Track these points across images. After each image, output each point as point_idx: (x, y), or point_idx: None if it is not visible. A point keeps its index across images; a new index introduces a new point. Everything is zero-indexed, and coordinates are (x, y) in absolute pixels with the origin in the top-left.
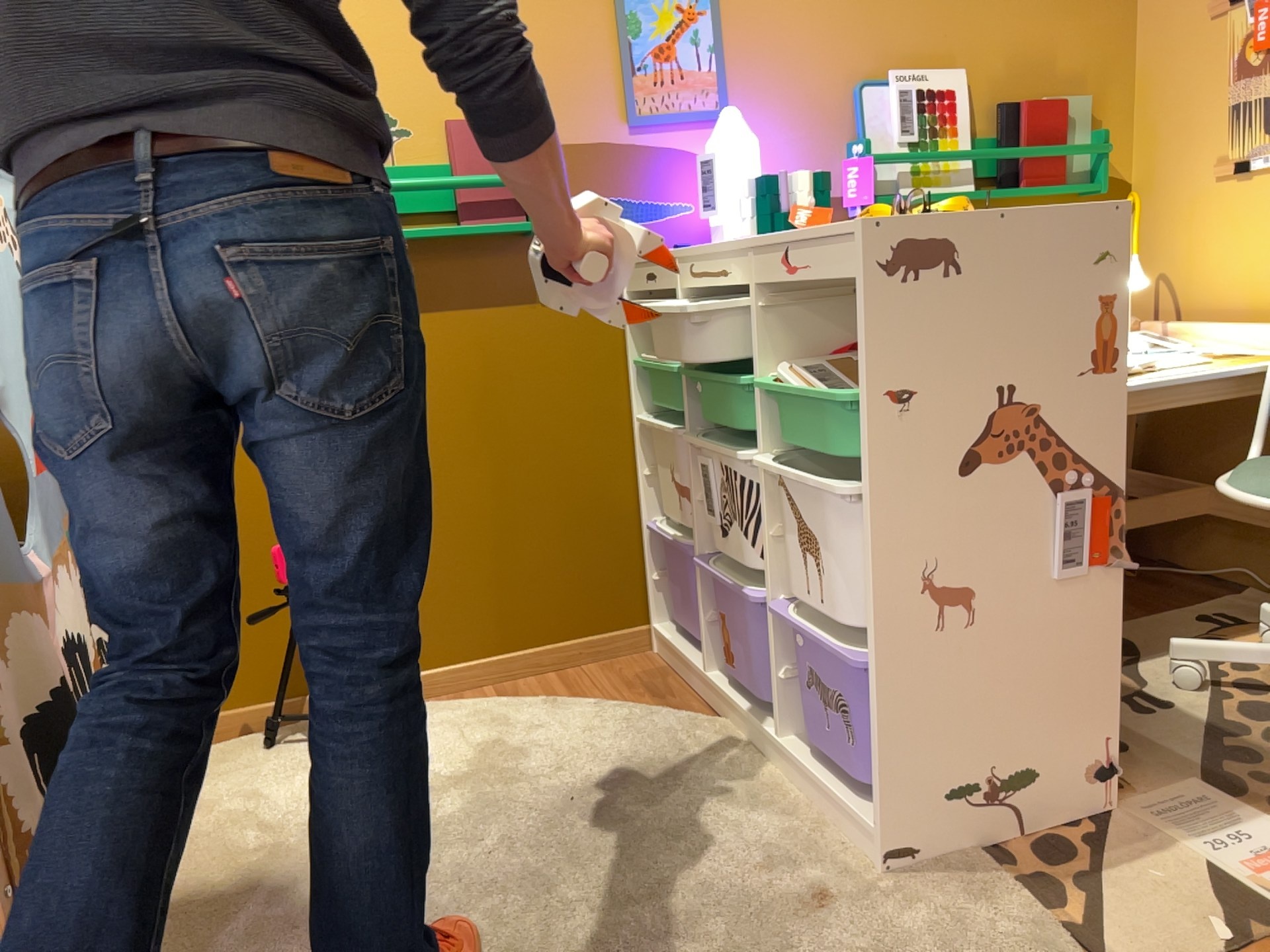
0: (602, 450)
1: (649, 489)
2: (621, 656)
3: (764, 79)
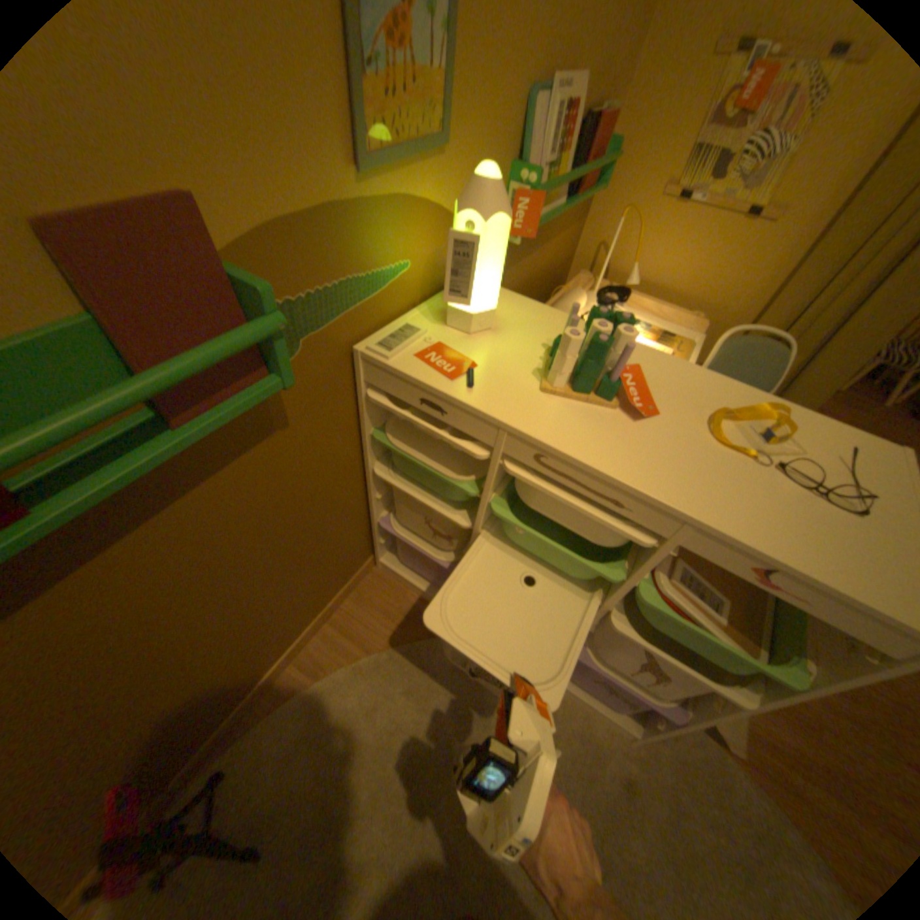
0: (344, 498)
1: (378, 502)
2: (362, 584)
3: (480, 76)
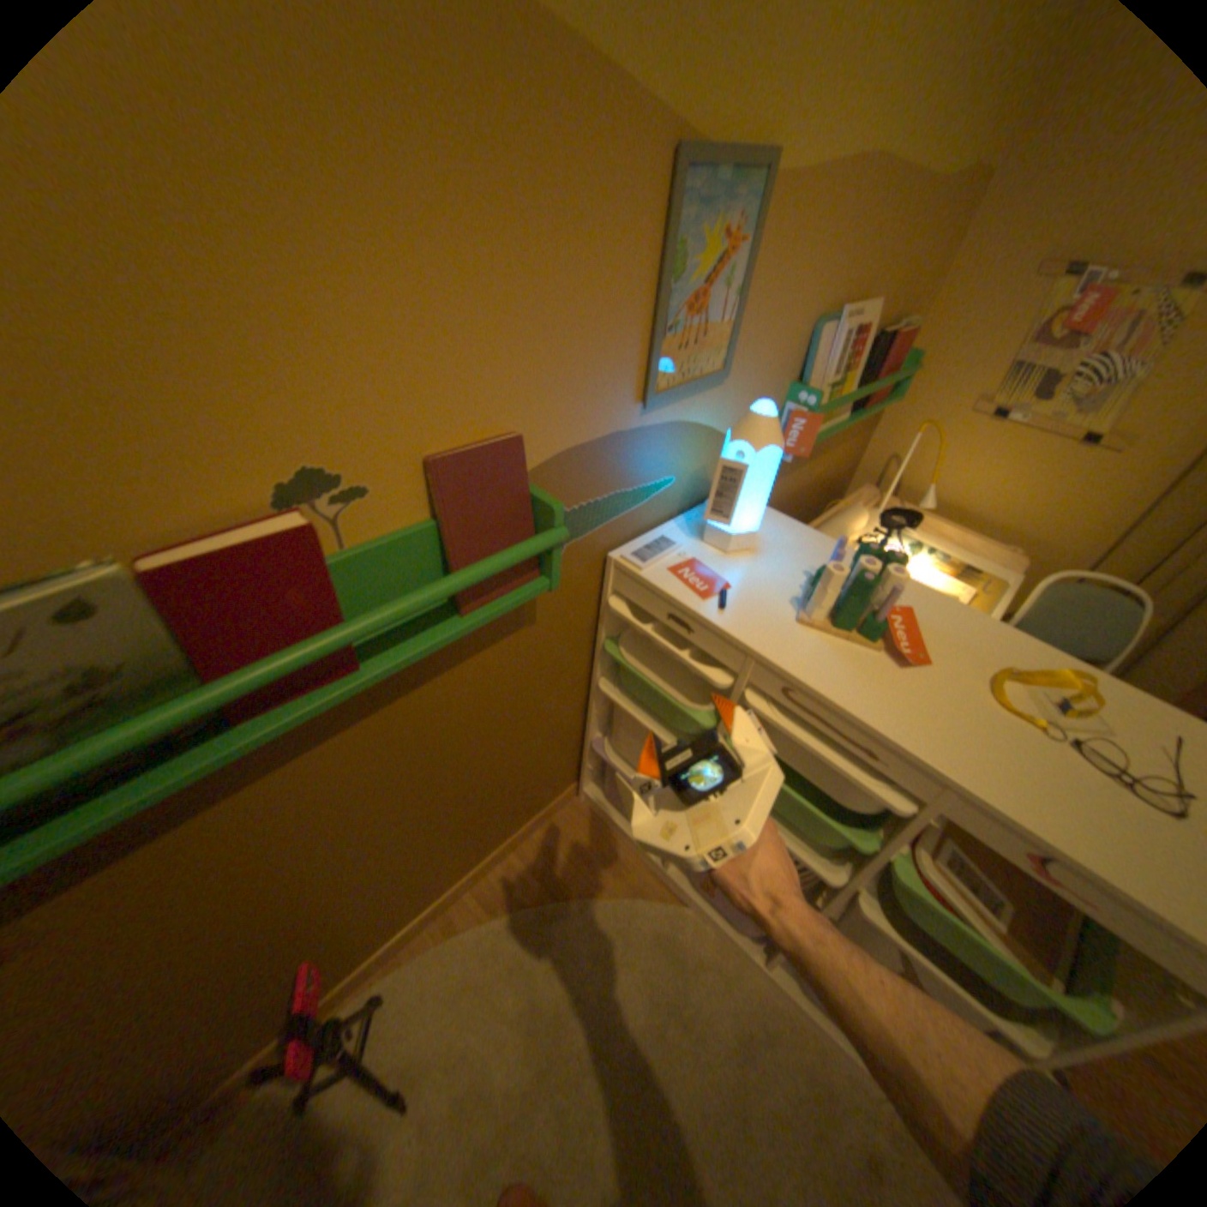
0: (564, 706)
1: (597, 718)
2: (560, 814)
3: (765, 320)
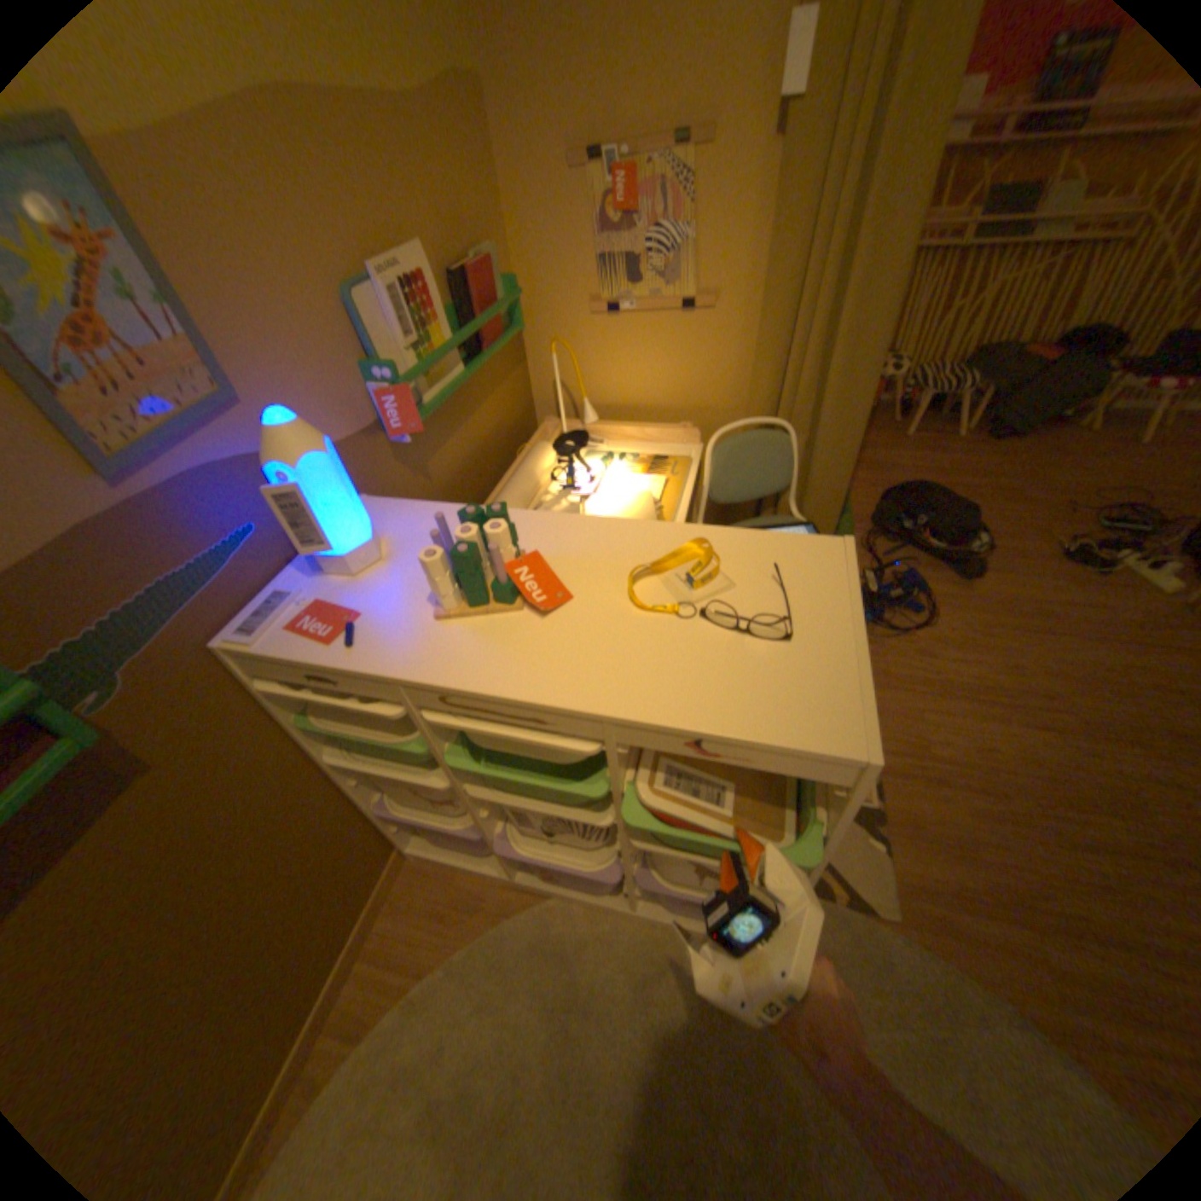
0: (300, 806)
1: (358, 789)
2: (393, 890)
3: (248, 315)
